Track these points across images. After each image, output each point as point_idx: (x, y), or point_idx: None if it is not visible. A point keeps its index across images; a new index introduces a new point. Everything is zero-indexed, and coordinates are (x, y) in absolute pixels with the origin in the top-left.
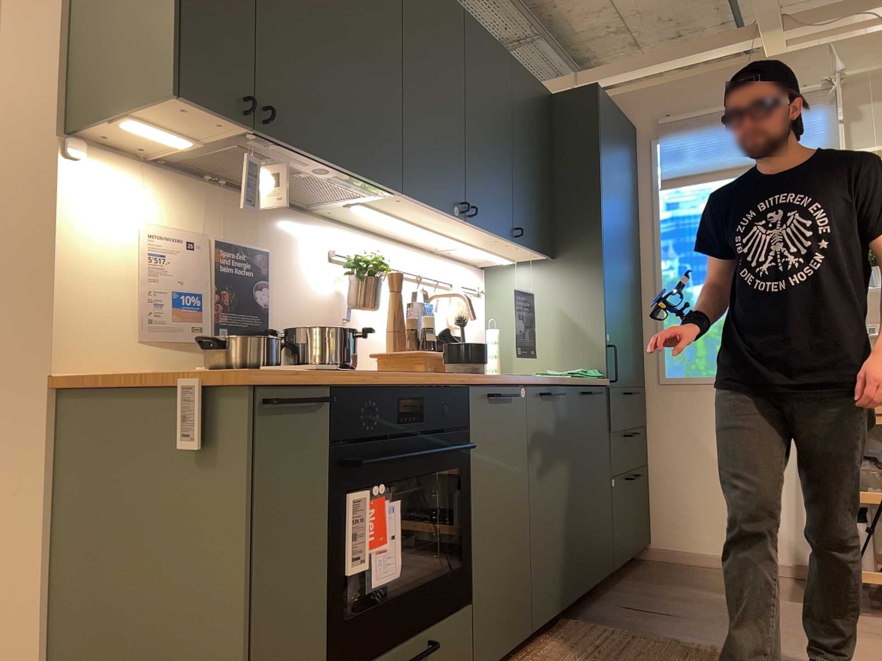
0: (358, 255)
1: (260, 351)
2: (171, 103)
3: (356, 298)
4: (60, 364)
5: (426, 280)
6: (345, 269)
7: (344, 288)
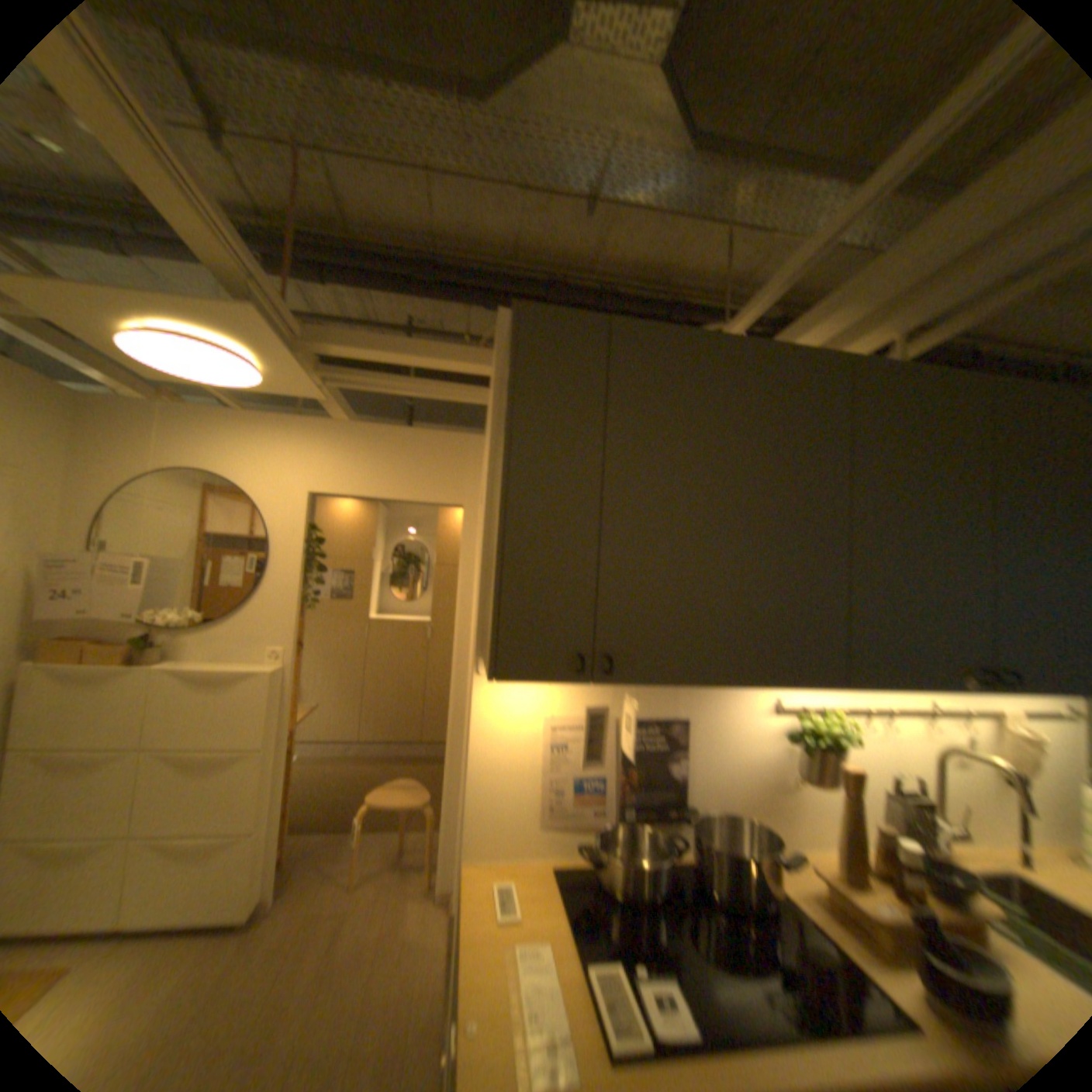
0: (813, 719)
1: (660, 855)
2: (498, 680)
3: (809, 772)
4: (467, 857)
5: (949, 713)
6: (792, 737)
7: (797, 750)
